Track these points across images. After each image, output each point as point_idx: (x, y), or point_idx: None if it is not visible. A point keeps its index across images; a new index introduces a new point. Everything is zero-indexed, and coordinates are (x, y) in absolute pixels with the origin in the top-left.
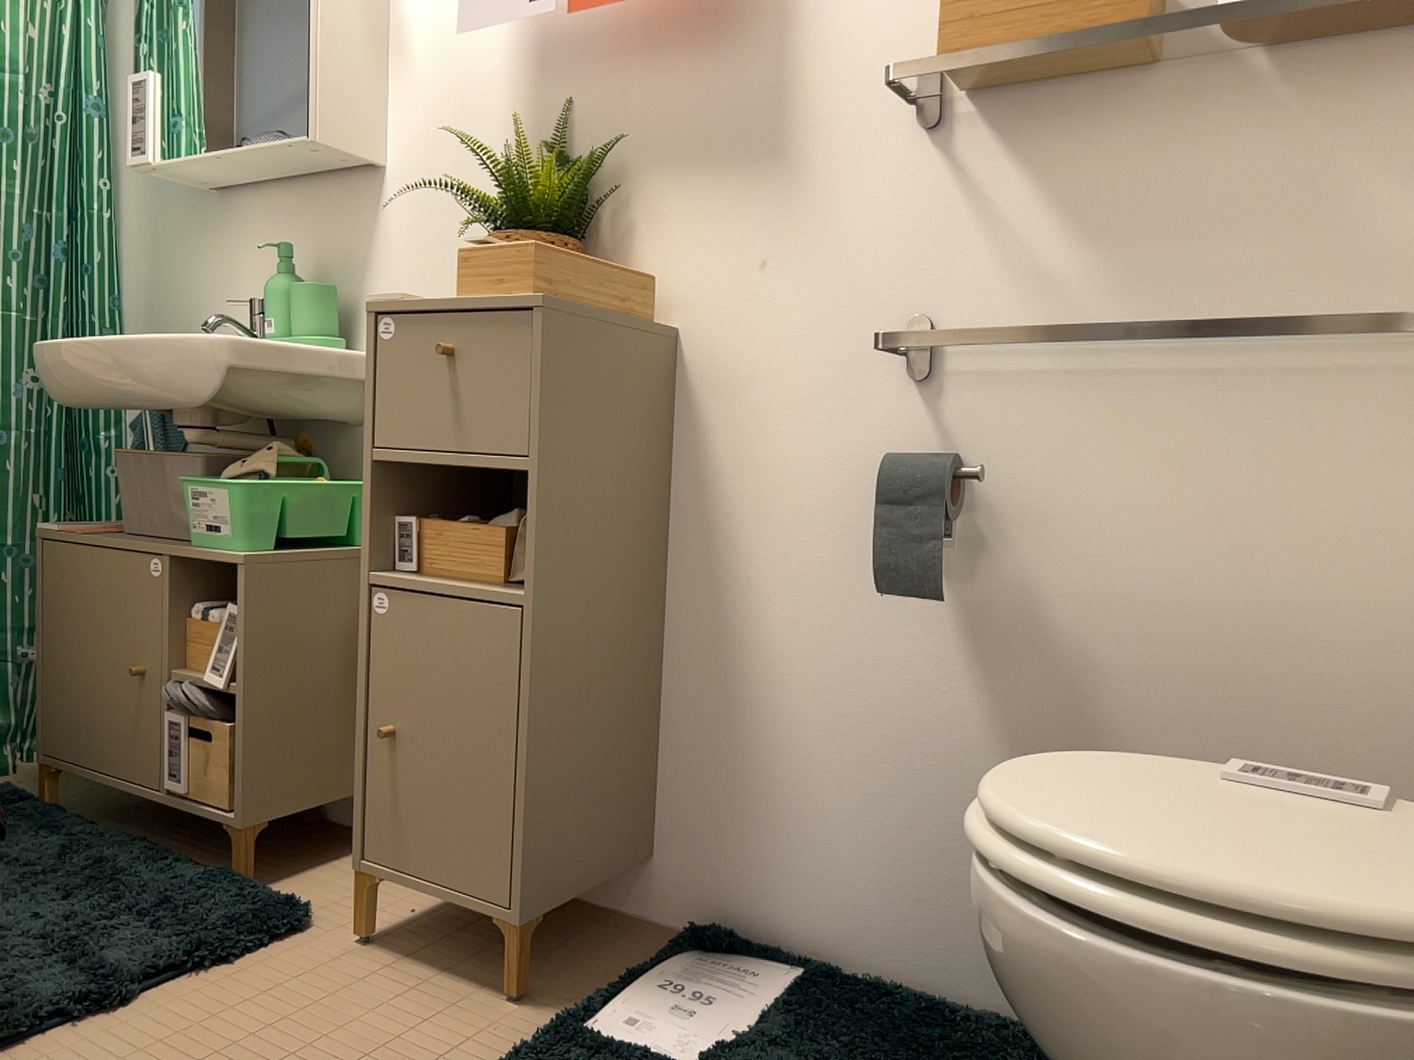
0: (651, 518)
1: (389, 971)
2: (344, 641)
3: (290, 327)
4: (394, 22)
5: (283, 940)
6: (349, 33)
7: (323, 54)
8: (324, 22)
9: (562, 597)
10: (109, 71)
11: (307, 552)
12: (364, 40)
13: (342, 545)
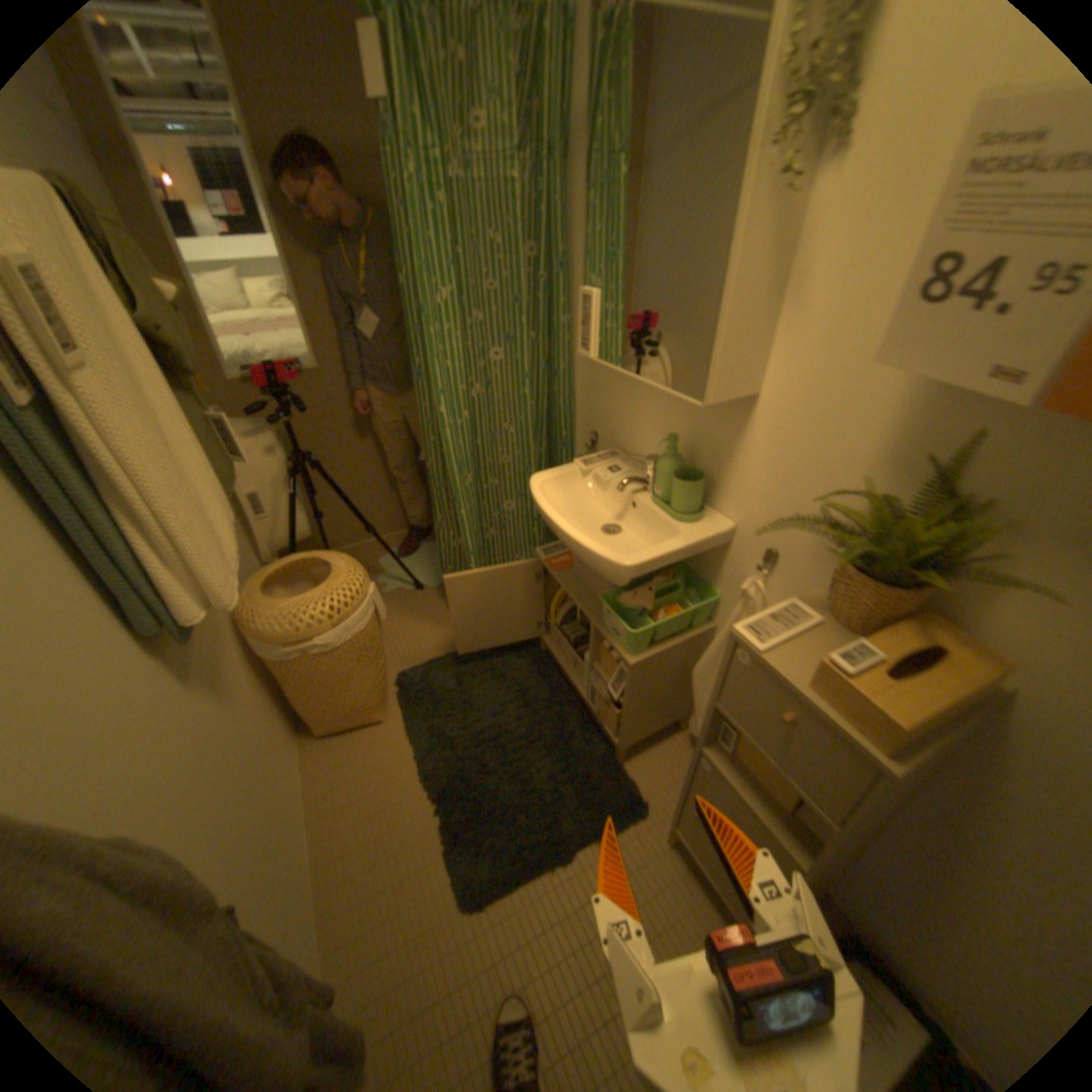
0: (925, 787)
1: (685, 886)
2: (681, 676)
3: (670, 494)
4: (798, 263)
5: (638, 828)
6: (753, 296)
7: (728, 328)
8: (733, 299)
9: (838, 866)
10: (567, 224)
11: (667, 646)
12: (766, 295)
13: (686, 627)
